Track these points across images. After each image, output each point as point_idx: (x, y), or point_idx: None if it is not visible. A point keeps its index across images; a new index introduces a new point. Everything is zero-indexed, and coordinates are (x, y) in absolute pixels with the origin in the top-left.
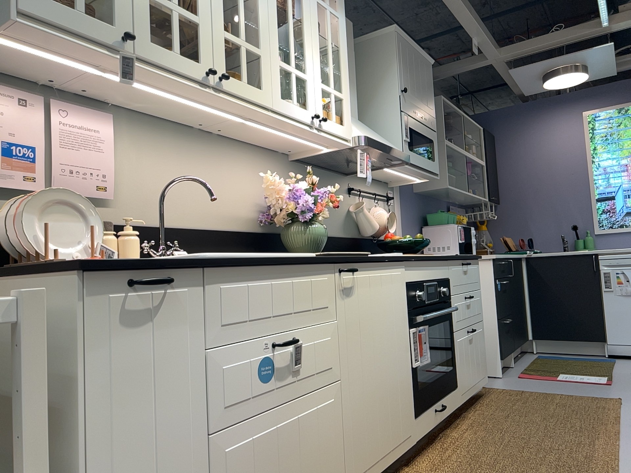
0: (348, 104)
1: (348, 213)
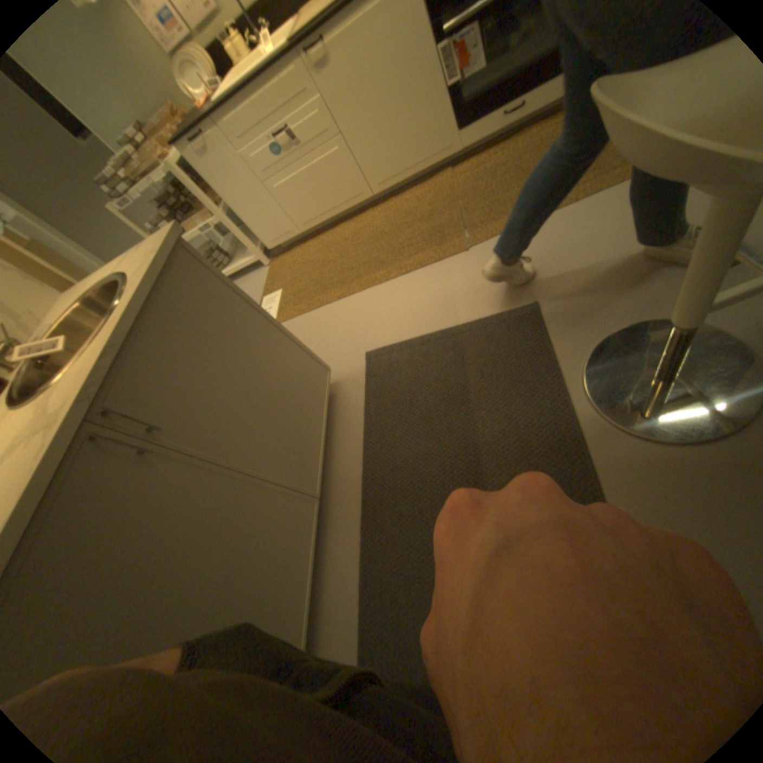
0: None
1: None
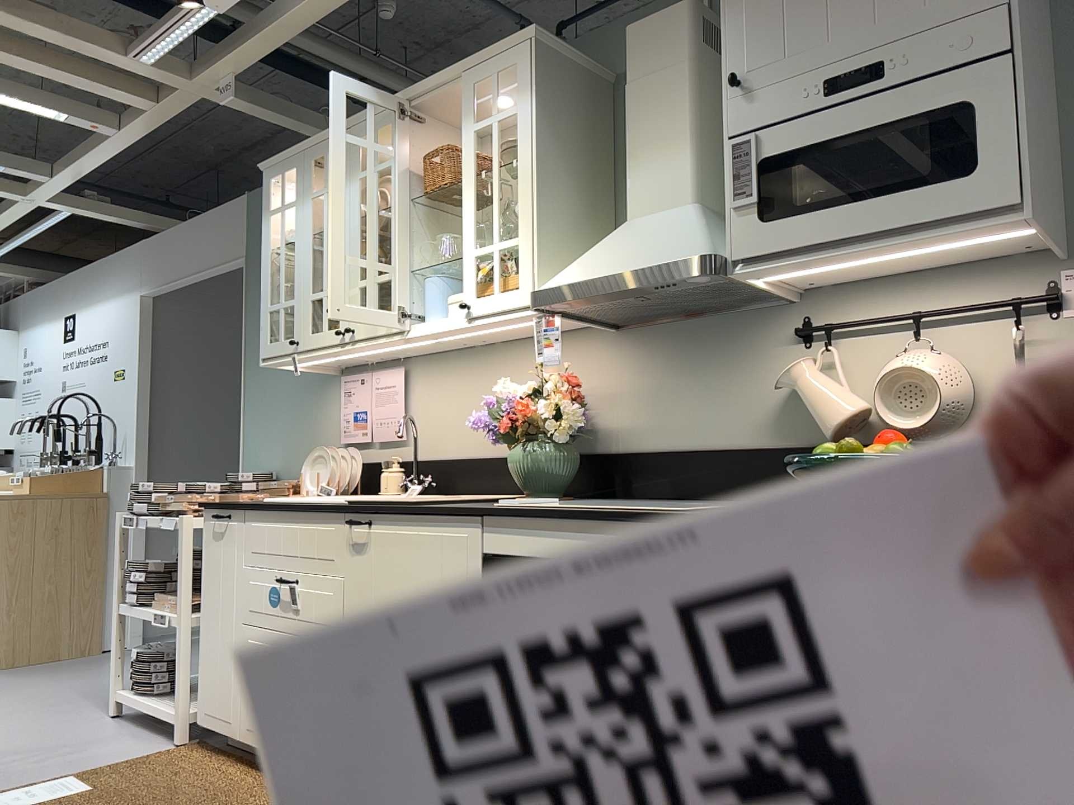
0: (526, 245)
1: (787, 390)
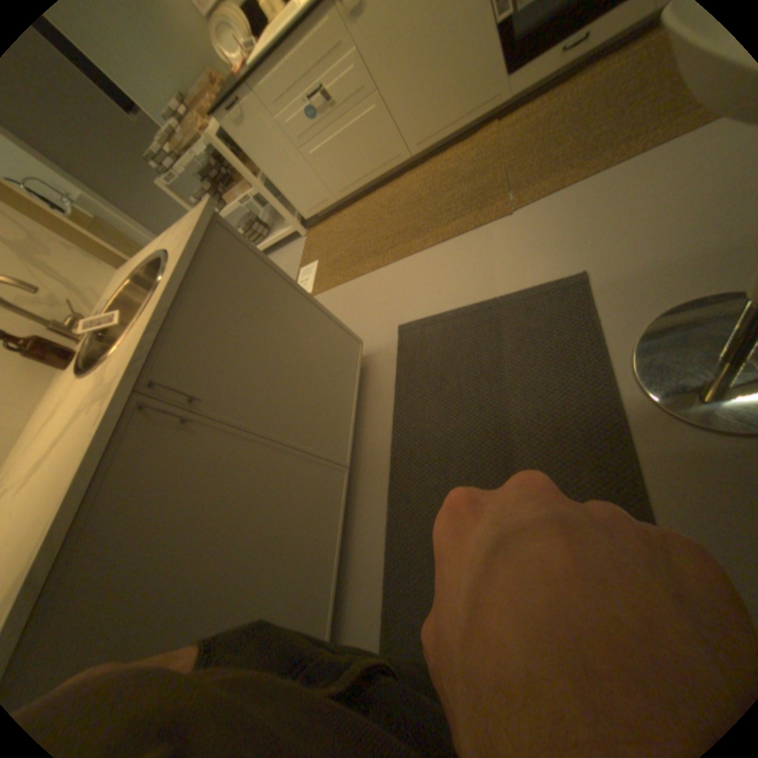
0: None
1: None
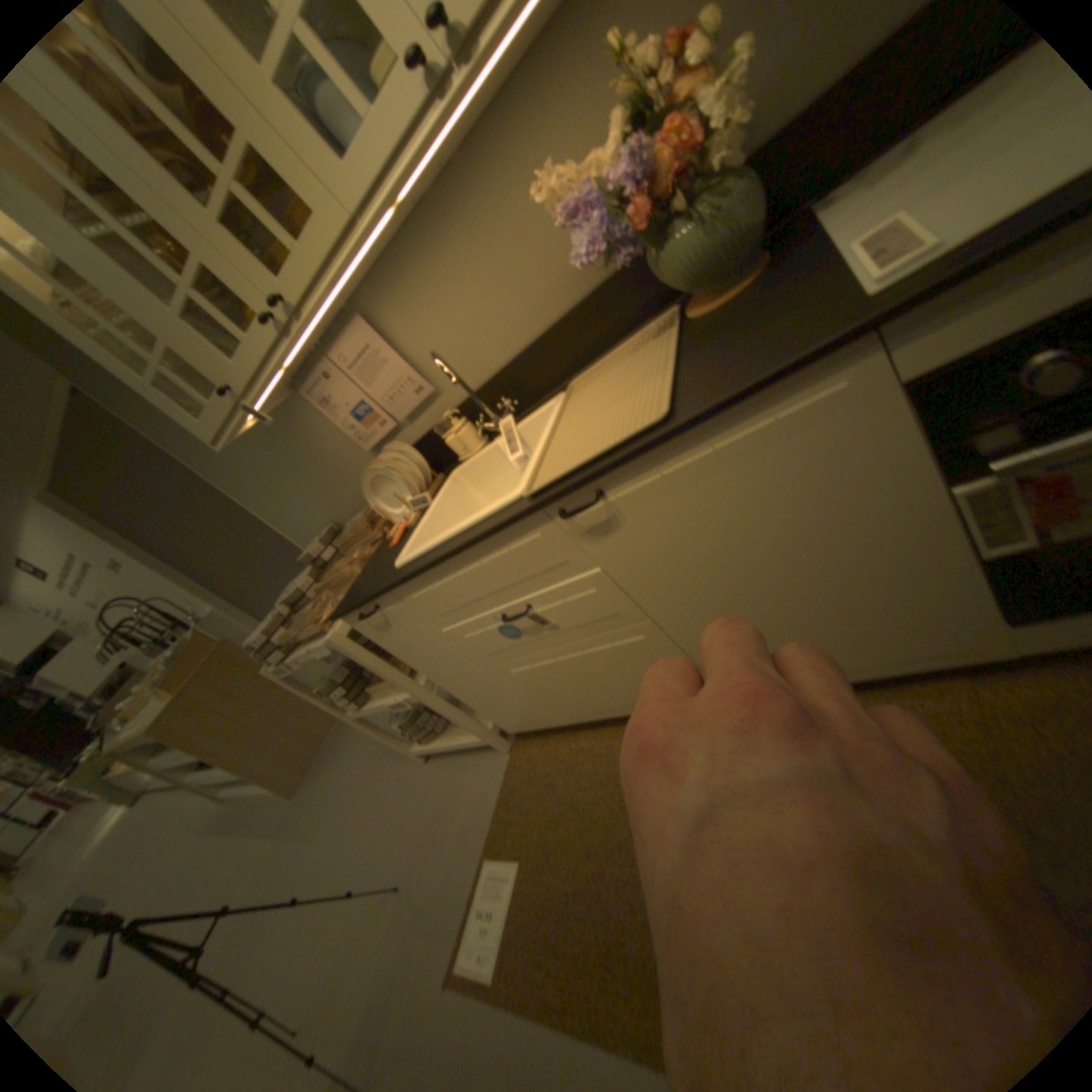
0: None
1: None
